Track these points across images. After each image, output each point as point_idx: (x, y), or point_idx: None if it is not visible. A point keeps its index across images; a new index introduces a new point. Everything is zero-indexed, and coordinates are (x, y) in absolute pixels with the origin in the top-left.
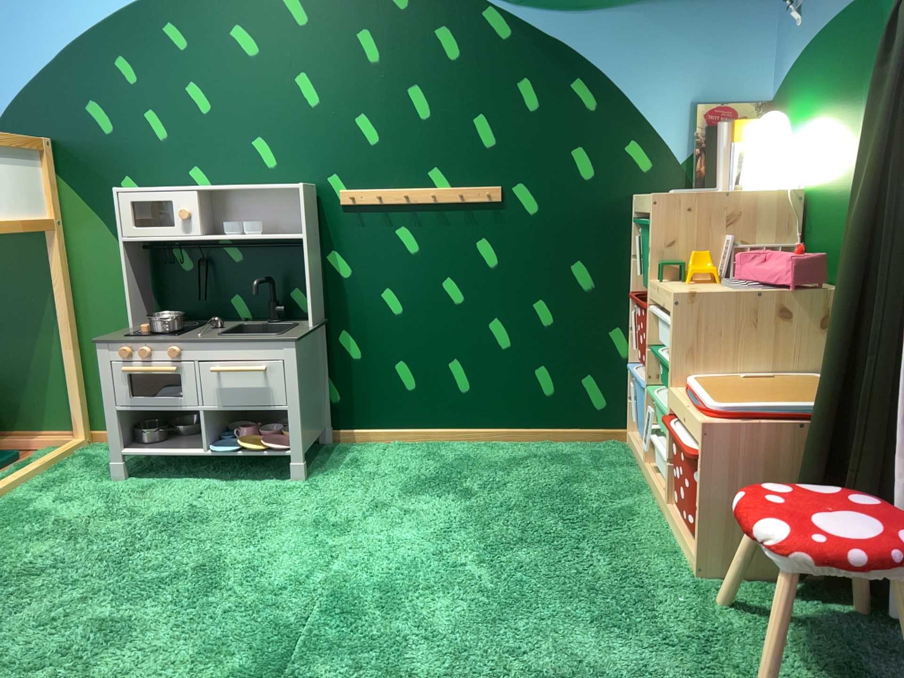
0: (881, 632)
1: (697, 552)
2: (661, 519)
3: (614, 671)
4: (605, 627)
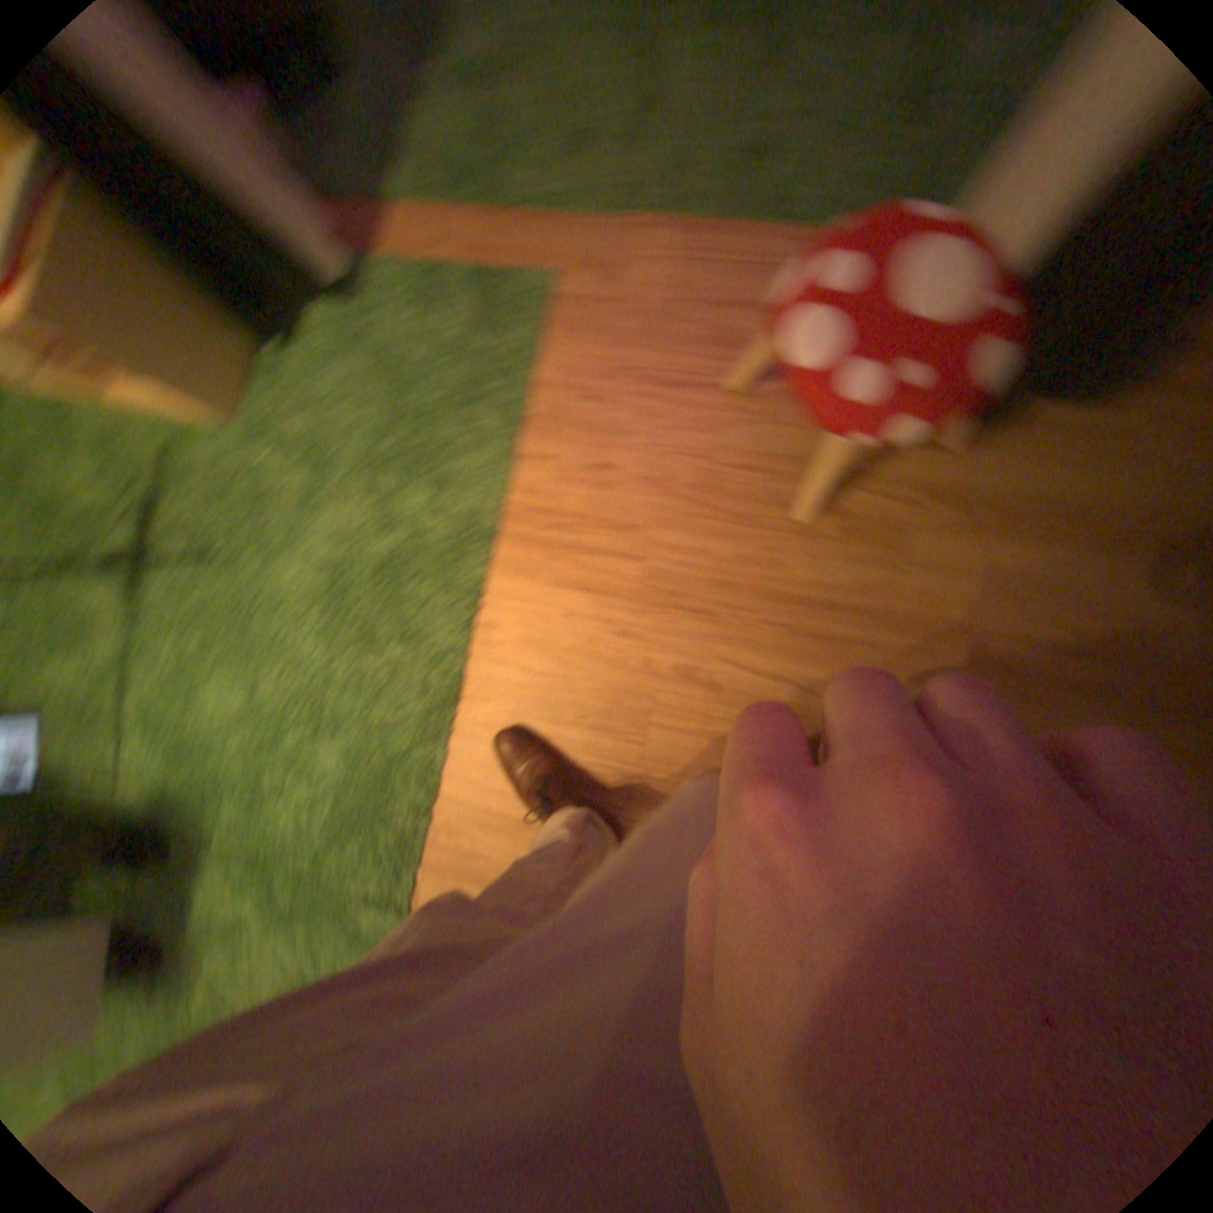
0: (331, 312)
1: (189, 419)
2: (117, 421)
3: (322, 569)
4: (267, 554)
